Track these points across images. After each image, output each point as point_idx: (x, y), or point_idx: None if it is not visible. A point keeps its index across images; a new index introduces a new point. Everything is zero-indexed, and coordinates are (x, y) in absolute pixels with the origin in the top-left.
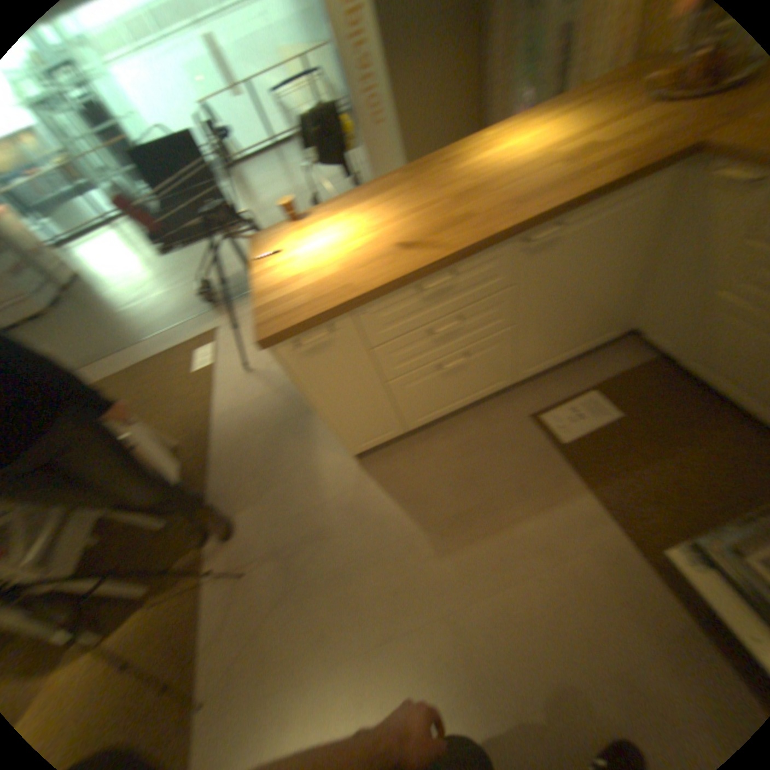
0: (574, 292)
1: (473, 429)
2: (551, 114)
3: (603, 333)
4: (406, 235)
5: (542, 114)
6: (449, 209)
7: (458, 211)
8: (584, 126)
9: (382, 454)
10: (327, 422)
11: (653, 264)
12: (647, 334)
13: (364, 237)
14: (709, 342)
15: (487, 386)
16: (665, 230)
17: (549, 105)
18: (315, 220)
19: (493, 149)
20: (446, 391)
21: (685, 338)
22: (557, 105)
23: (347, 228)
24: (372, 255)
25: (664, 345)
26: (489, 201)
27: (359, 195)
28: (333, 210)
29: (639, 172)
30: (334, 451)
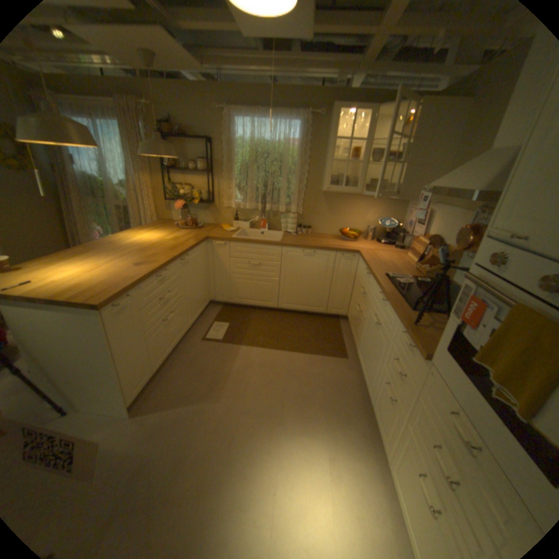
0: (195, 282)
1: (183, 358)
2: (146, 230)
3: (204, 302)
4: (133, 262)
5: (141, 230)
6: (143, 253)
7: (149, 254)
8: (167, 233)
9: (141, 401)
10: (119, 371)
11: (208, 273)
12: (216, 299)
13: (105, 266)
14: (235, 290)
15: (179, 333)
16: (207, 261)
17: (140, 228)
18: (38, 268)
19: (133, 239)
20: (167, 338)
21: (228, 293)
22: (145, 228)
23: (83, 266)
24: (124, 269)
25: (223, 299)
26: (159, 250)
27: (63, 256)
28: (49, 263)
29: (200, 242)
30: (98, 428)
